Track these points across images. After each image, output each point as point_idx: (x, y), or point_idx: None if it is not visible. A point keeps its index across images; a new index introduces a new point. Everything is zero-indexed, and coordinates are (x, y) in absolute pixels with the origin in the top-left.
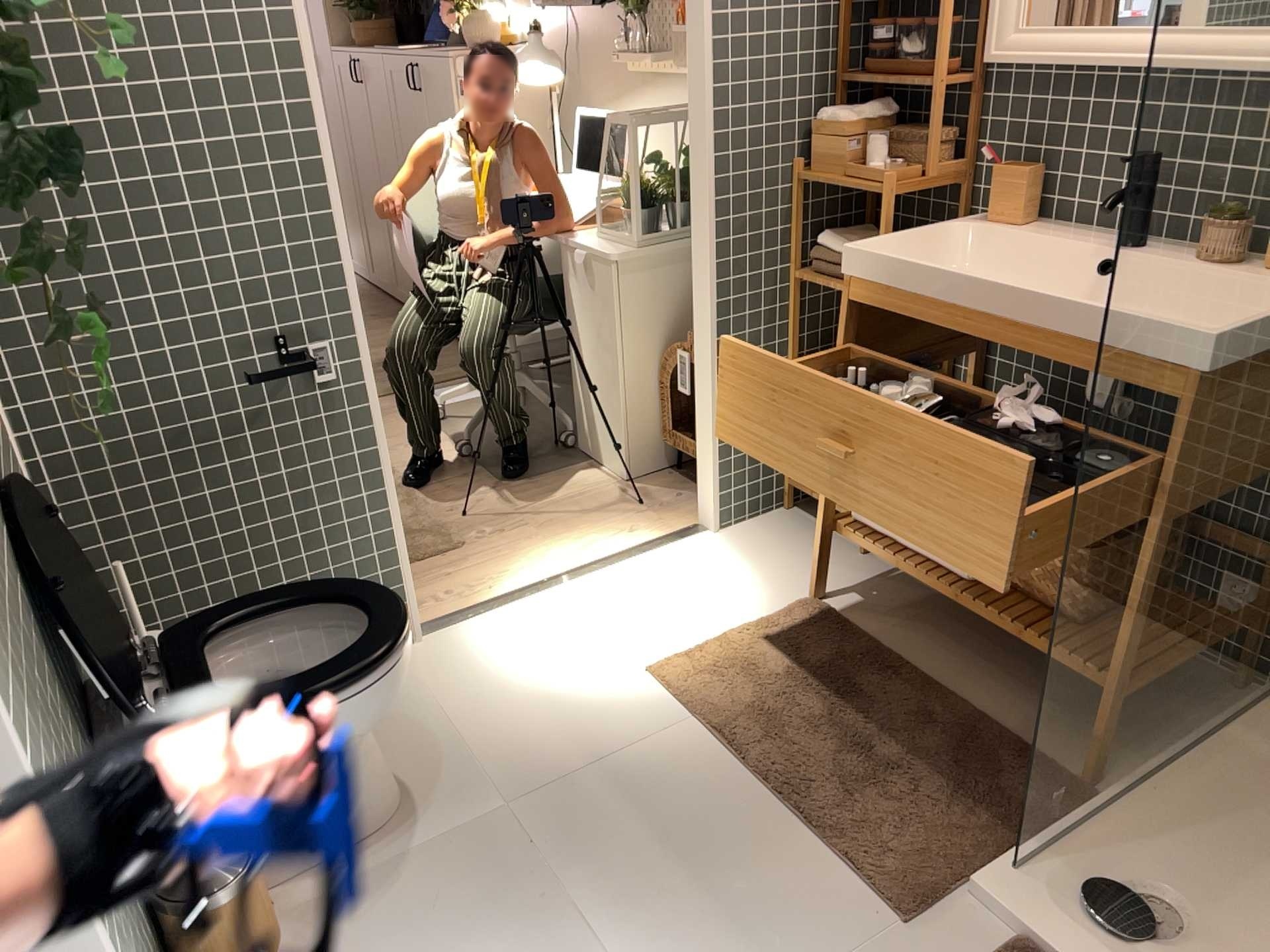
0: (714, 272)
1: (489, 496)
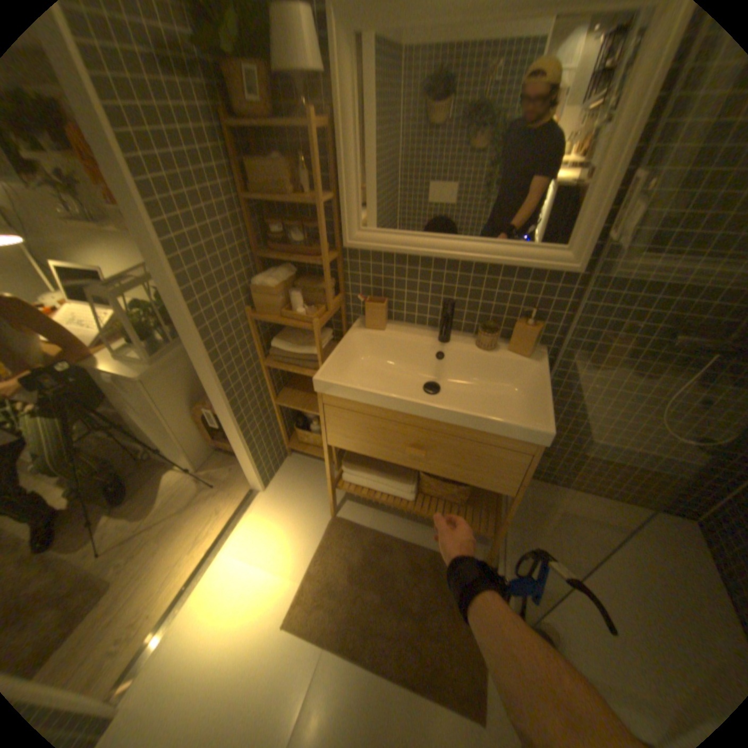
0: (222, 388)
1: (109, 527)
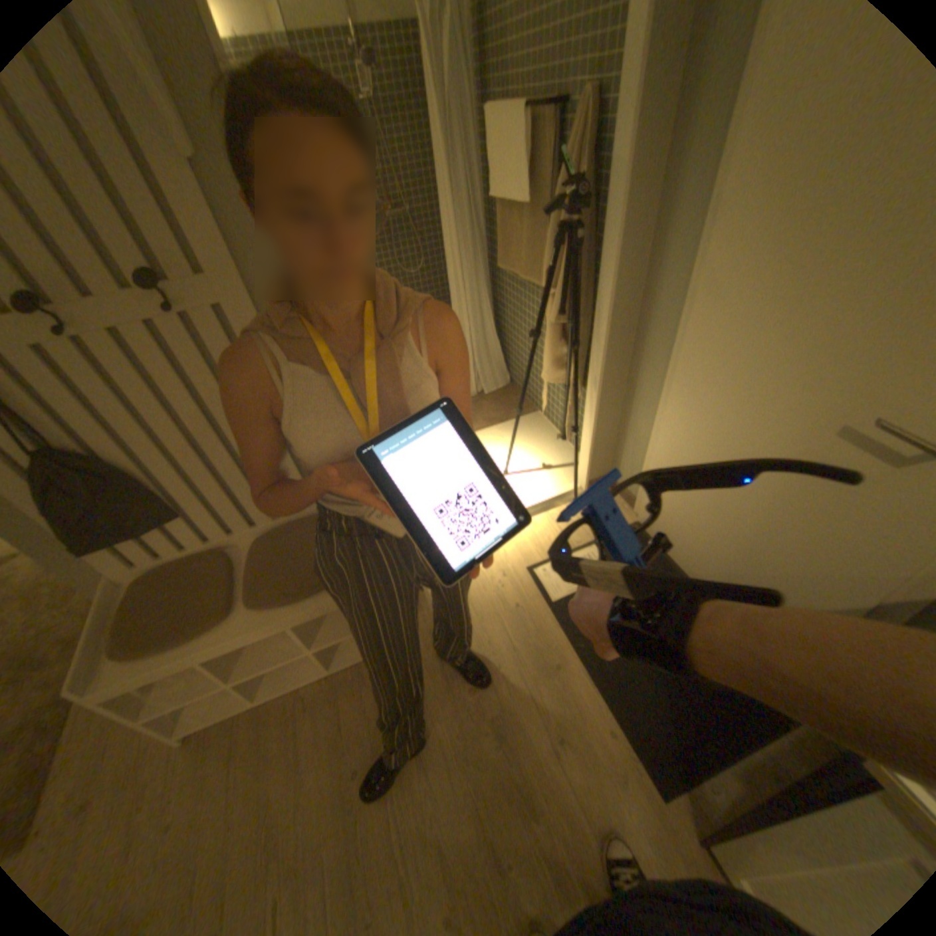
0: None
1: None
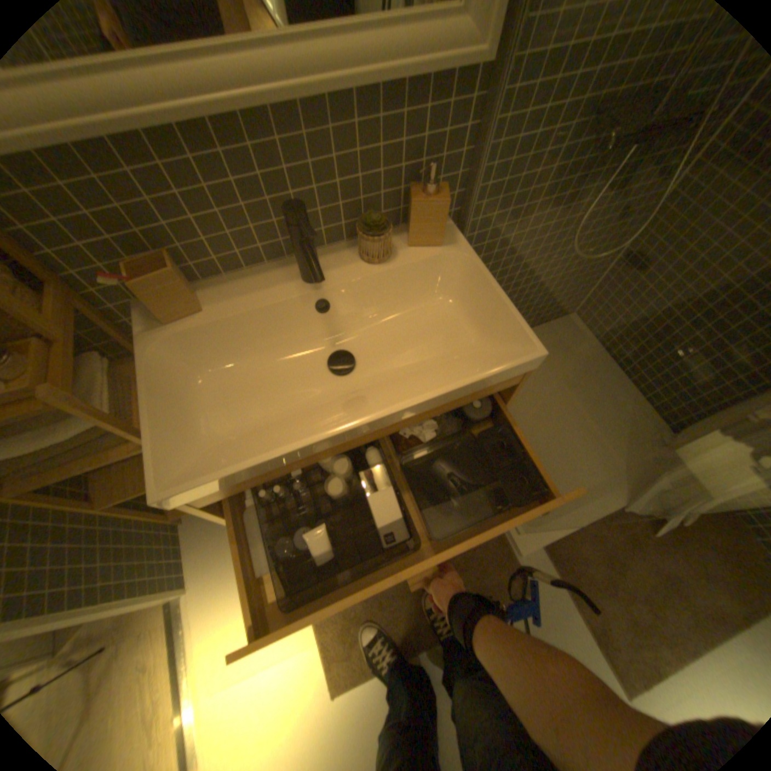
0: None
1: None
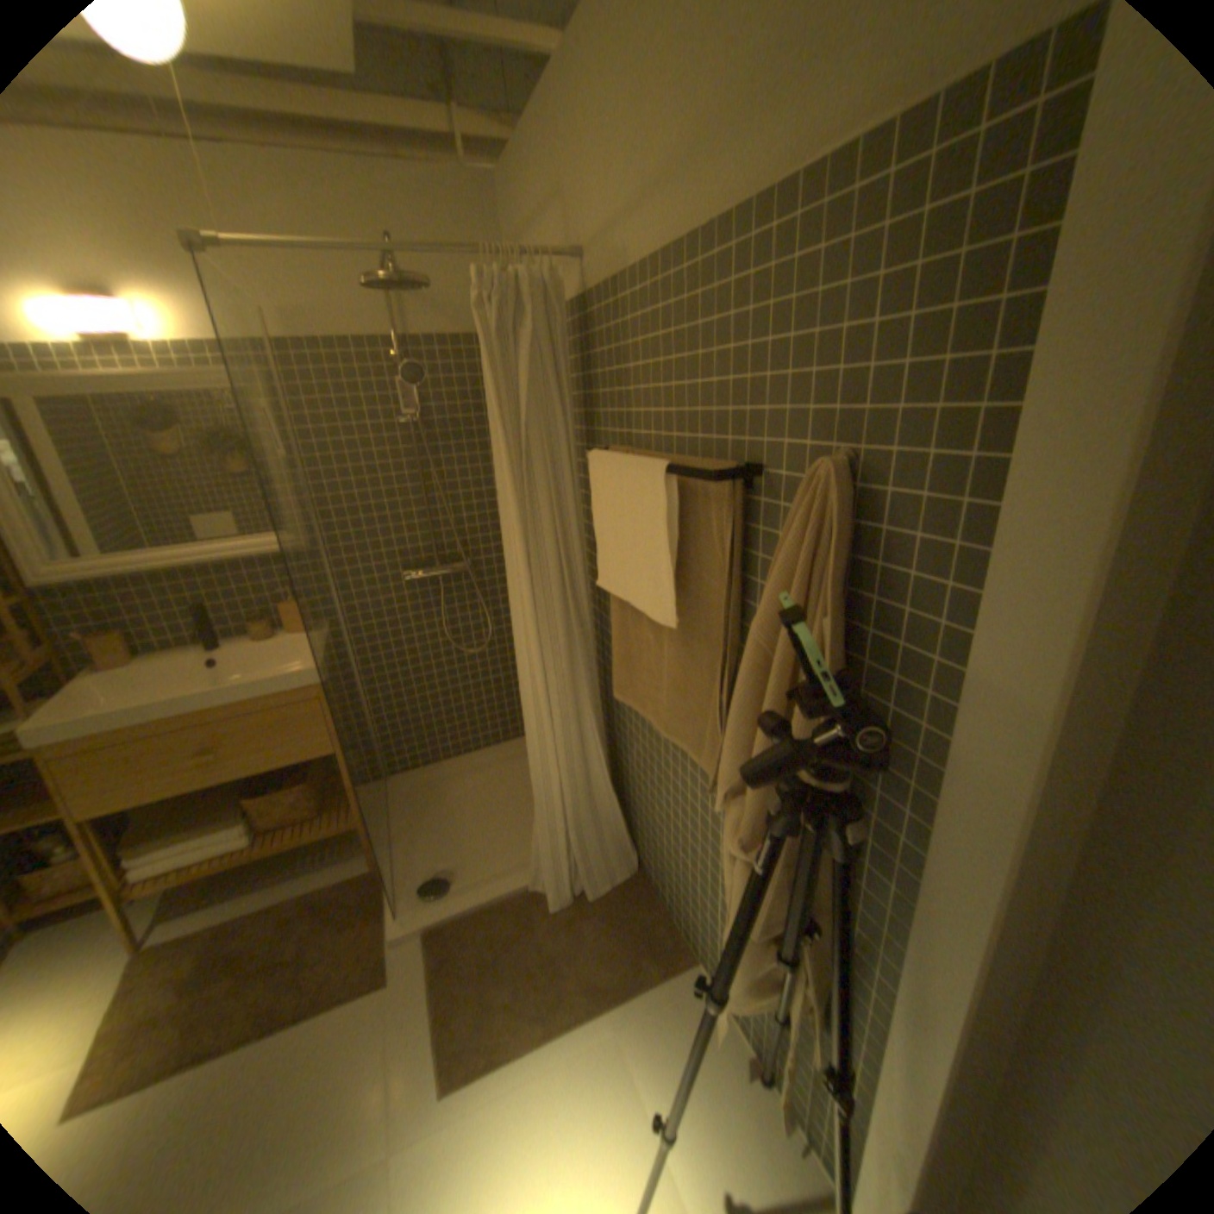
0: None
1: None
